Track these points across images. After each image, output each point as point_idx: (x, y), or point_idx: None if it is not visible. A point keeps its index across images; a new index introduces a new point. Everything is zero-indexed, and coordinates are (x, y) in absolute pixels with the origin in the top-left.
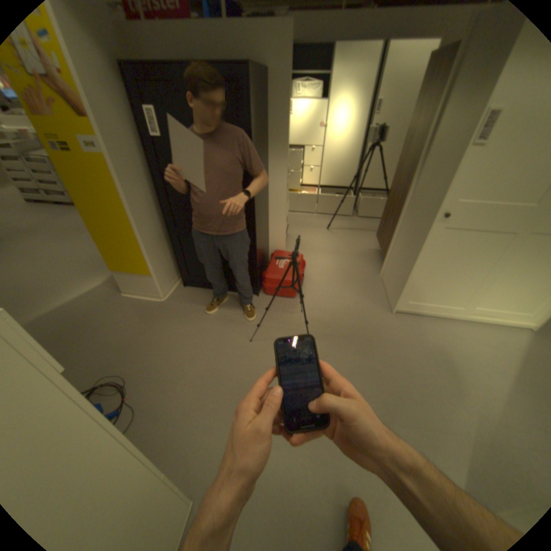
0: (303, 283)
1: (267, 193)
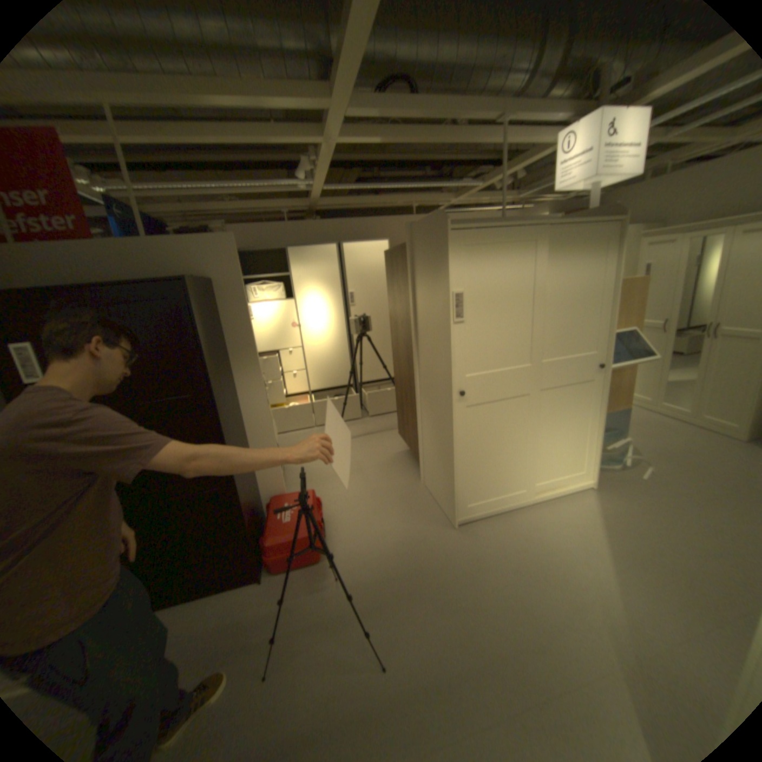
0: (326, 533)
1: (240, 420)
